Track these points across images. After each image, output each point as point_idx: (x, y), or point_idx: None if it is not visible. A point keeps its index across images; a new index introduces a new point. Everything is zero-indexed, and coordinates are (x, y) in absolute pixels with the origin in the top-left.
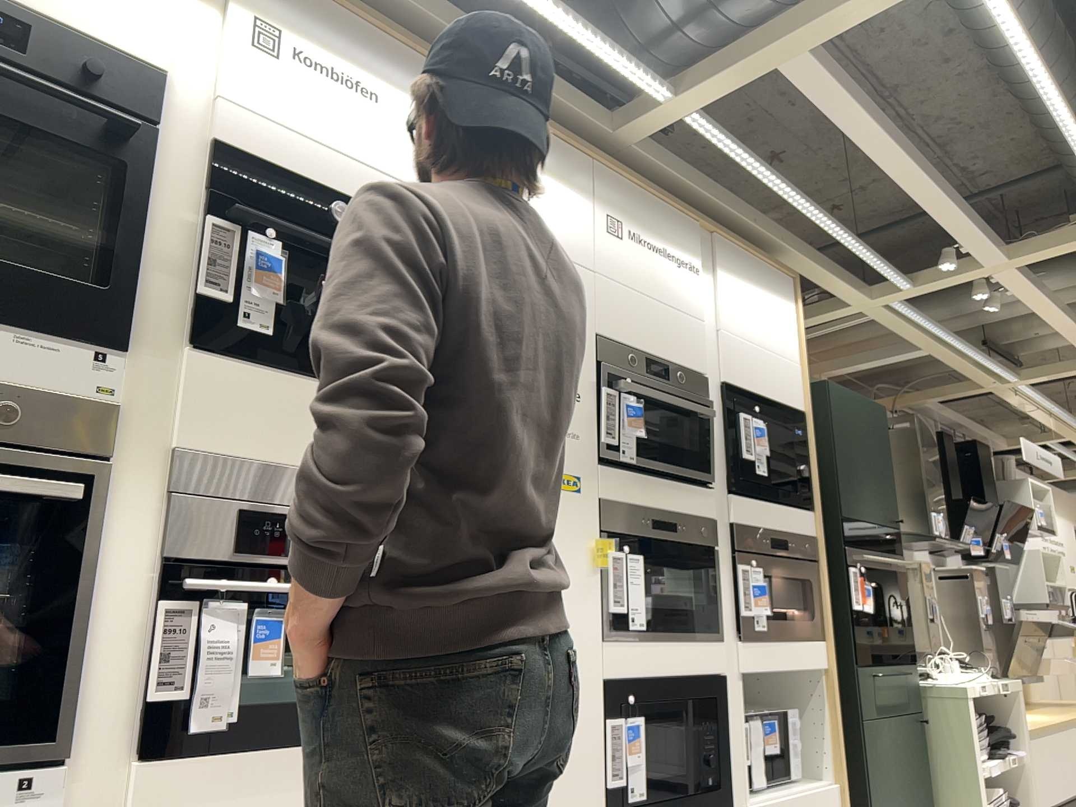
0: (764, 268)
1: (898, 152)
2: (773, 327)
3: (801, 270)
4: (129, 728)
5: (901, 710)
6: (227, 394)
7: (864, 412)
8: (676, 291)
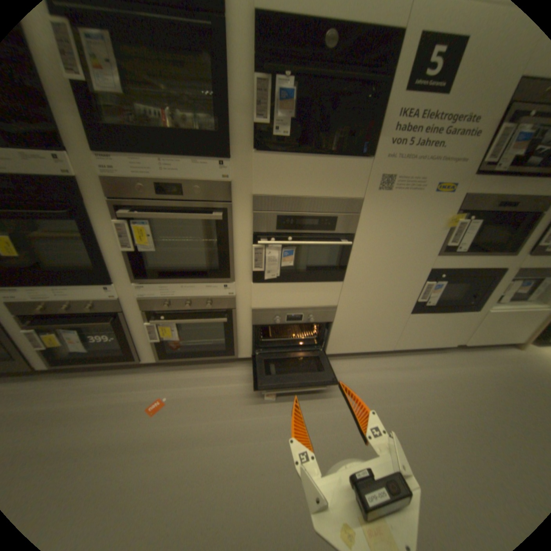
0: None
1: None
2: None
3: None
4: (249, 274)
5: None
6: (270, 170)
7: None
8: None
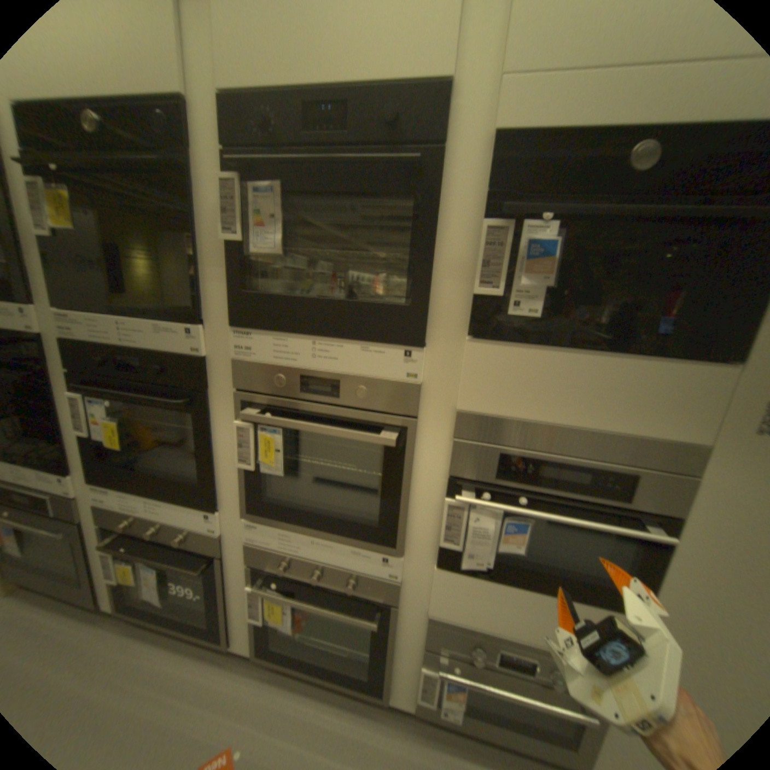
0: None
1: None
2: None
3: None
4: (434, 550)
5: None
6: (496, 372)
7: None
8: None
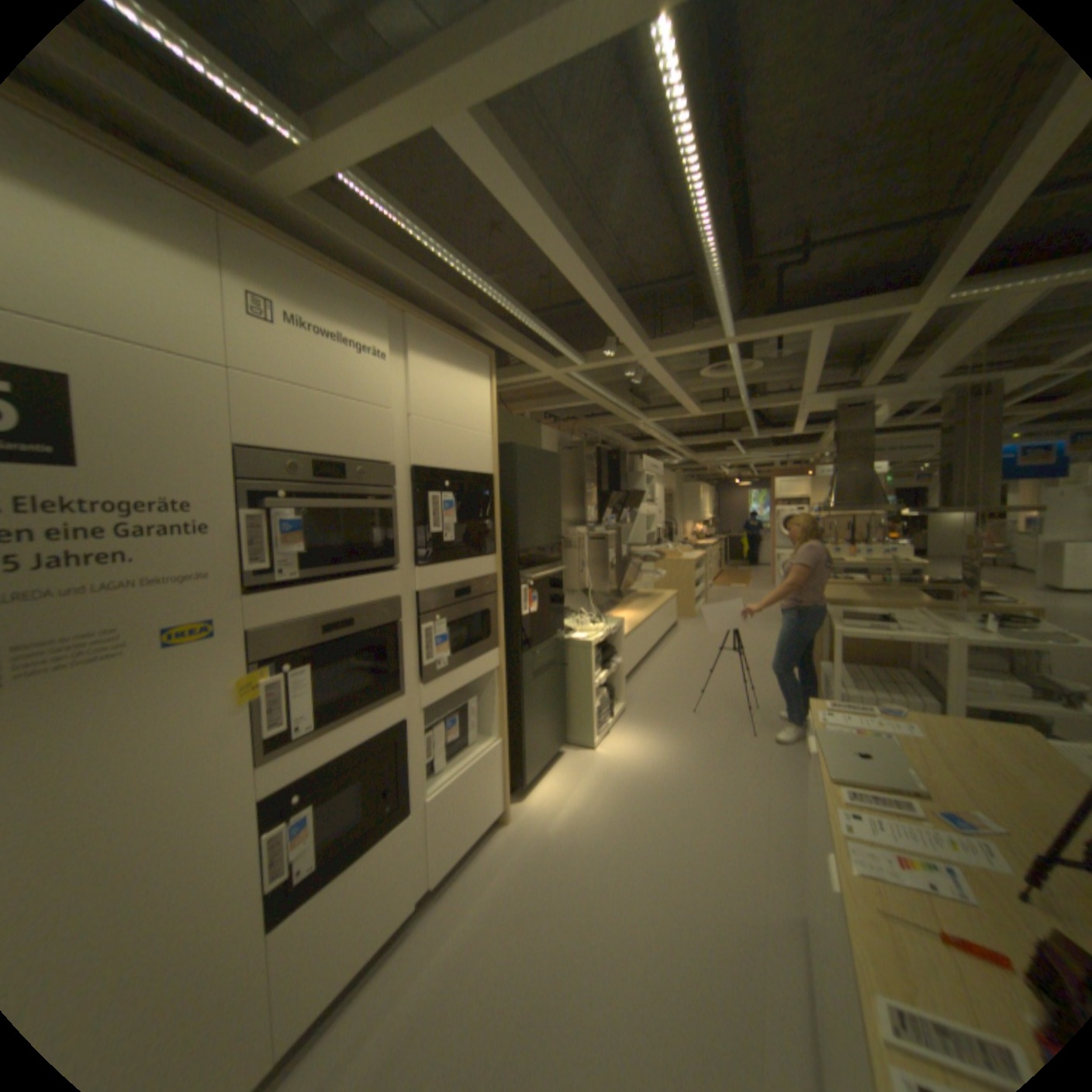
0: (461, 349)
1: (574, 257)
2: (469, 406)
3: (501, 346)
4: None
5: (551, 665)
6: None
7: (543, 463)
8: (355, 382)
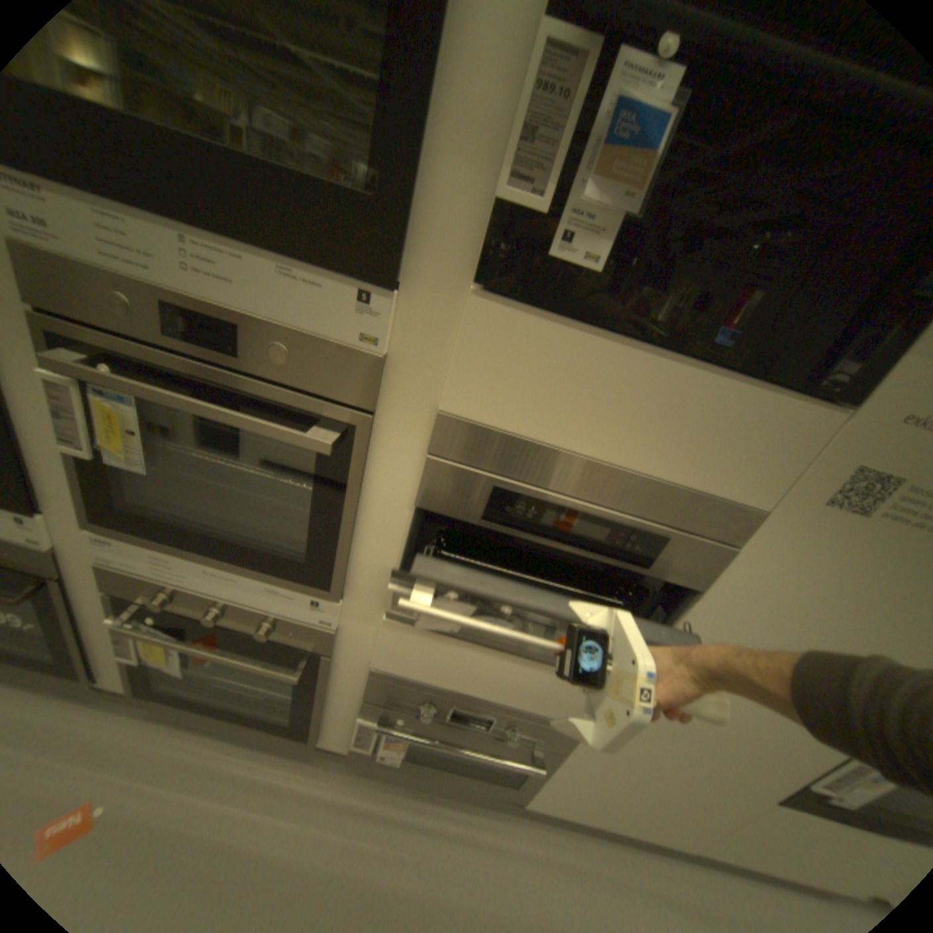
0: None
1: None
2: None
3: None
4: (384, 596)
5: None
6: (510, 357)
7: None
8: None
